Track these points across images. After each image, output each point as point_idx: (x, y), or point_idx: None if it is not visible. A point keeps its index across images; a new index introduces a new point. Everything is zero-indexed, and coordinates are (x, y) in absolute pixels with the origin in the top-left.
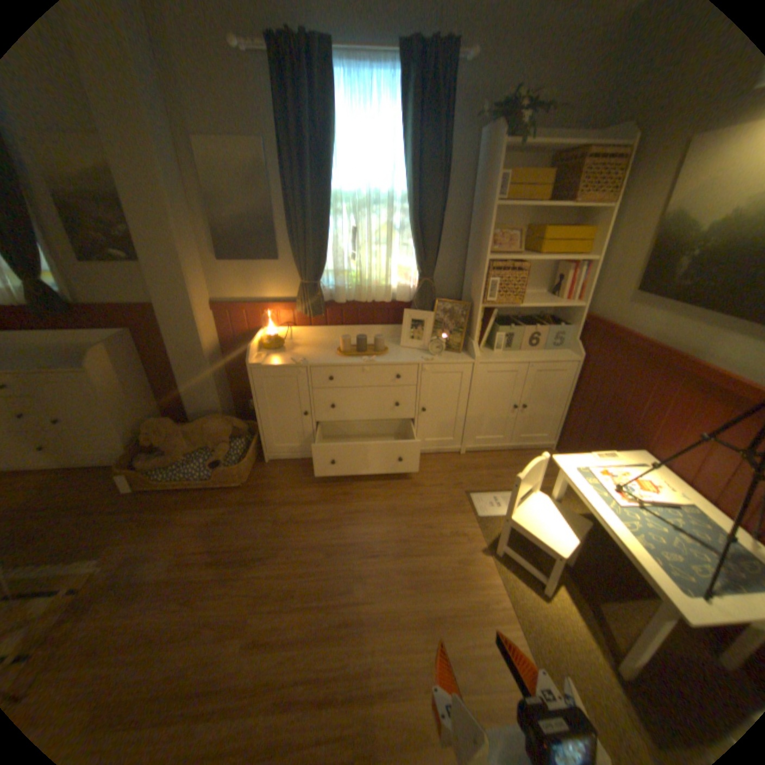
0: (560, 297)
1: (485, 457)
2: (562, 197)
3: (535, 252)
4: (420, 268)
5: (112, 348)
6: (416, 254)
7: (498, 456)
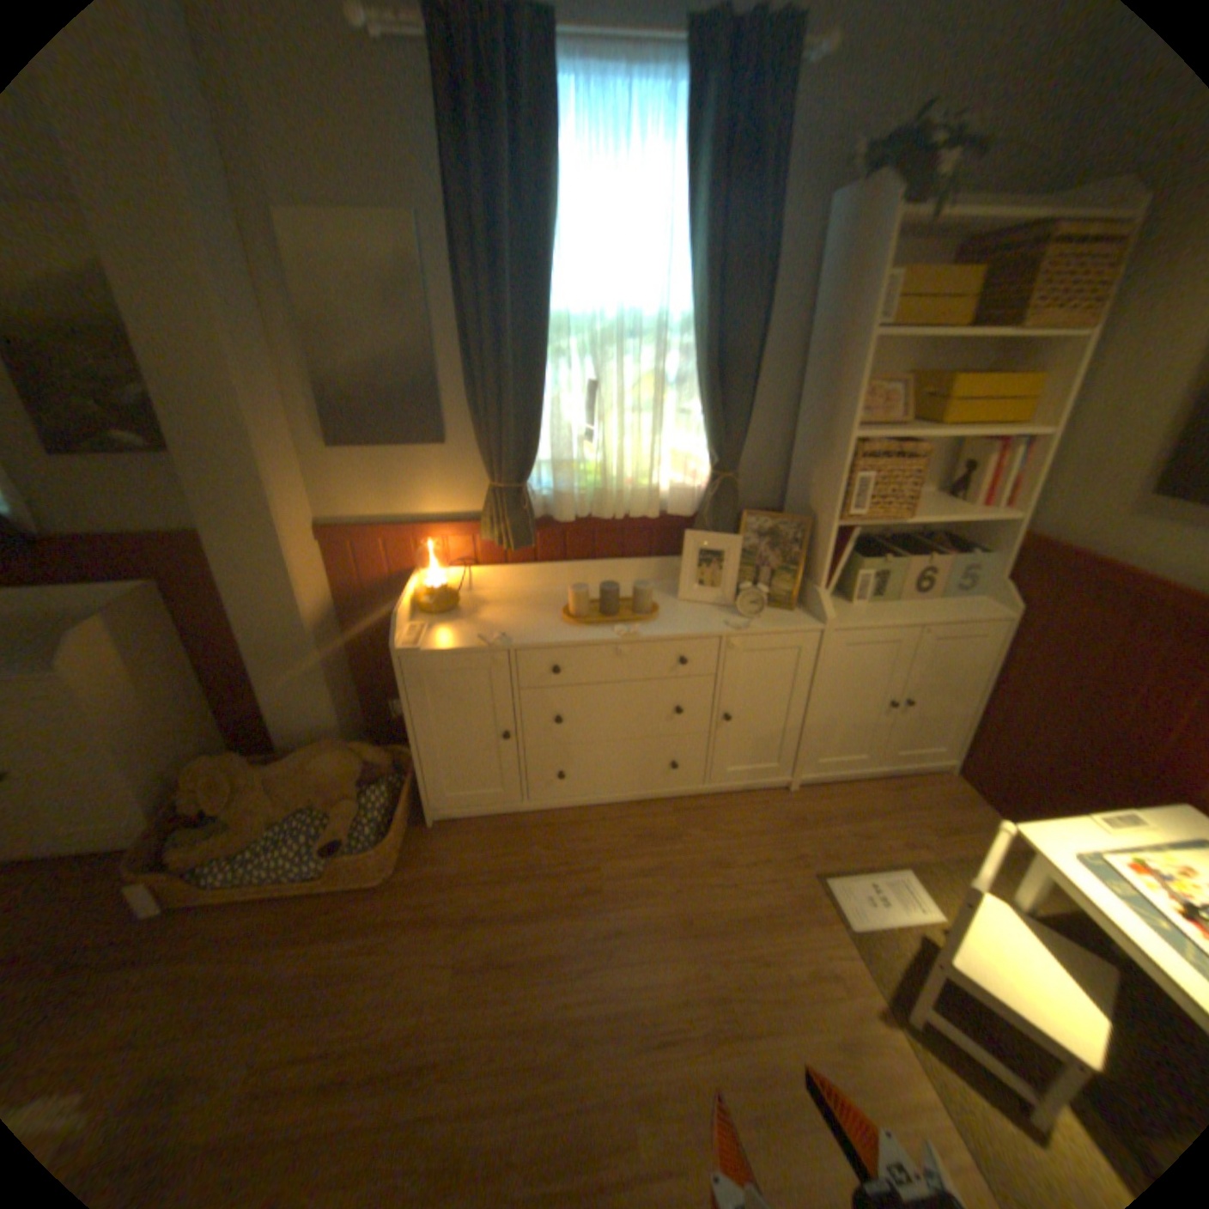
0: (971, 500)
1: (836, 796)
2: (986, 320)
3: (929, 420)
4: (712, 454)
5: (121, 621)
6: (706, 427)
7: (860, 793)
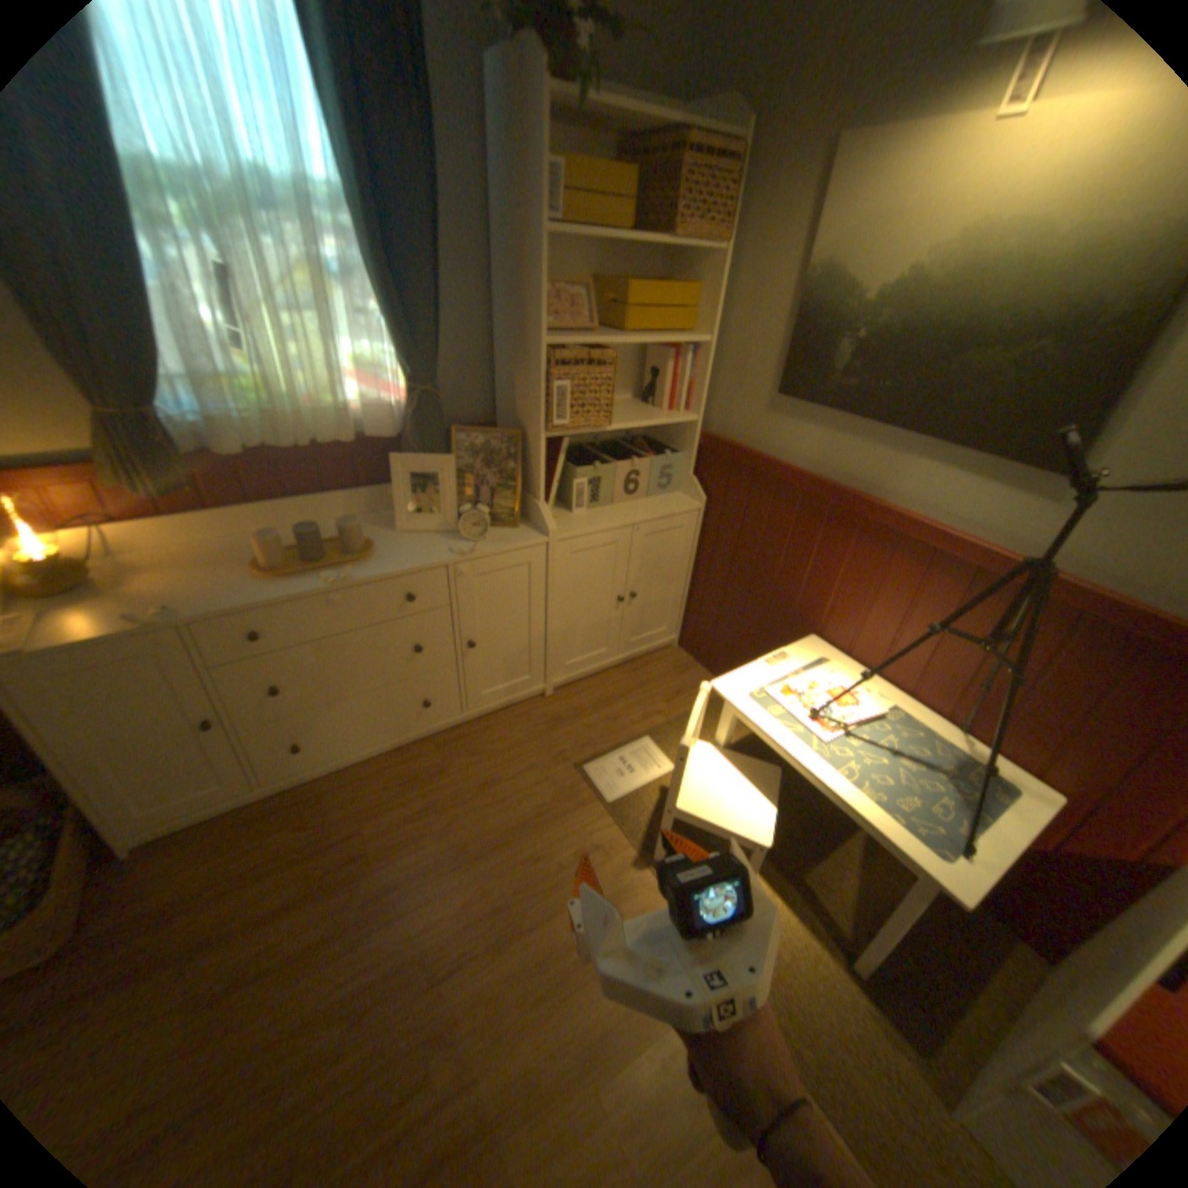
0: (657, 406)
1: (585, 689)
2: (647, 226)
3: (613, 328)
4: (405, 364)
5: None
6: (390, 332)
7: (603, 681)
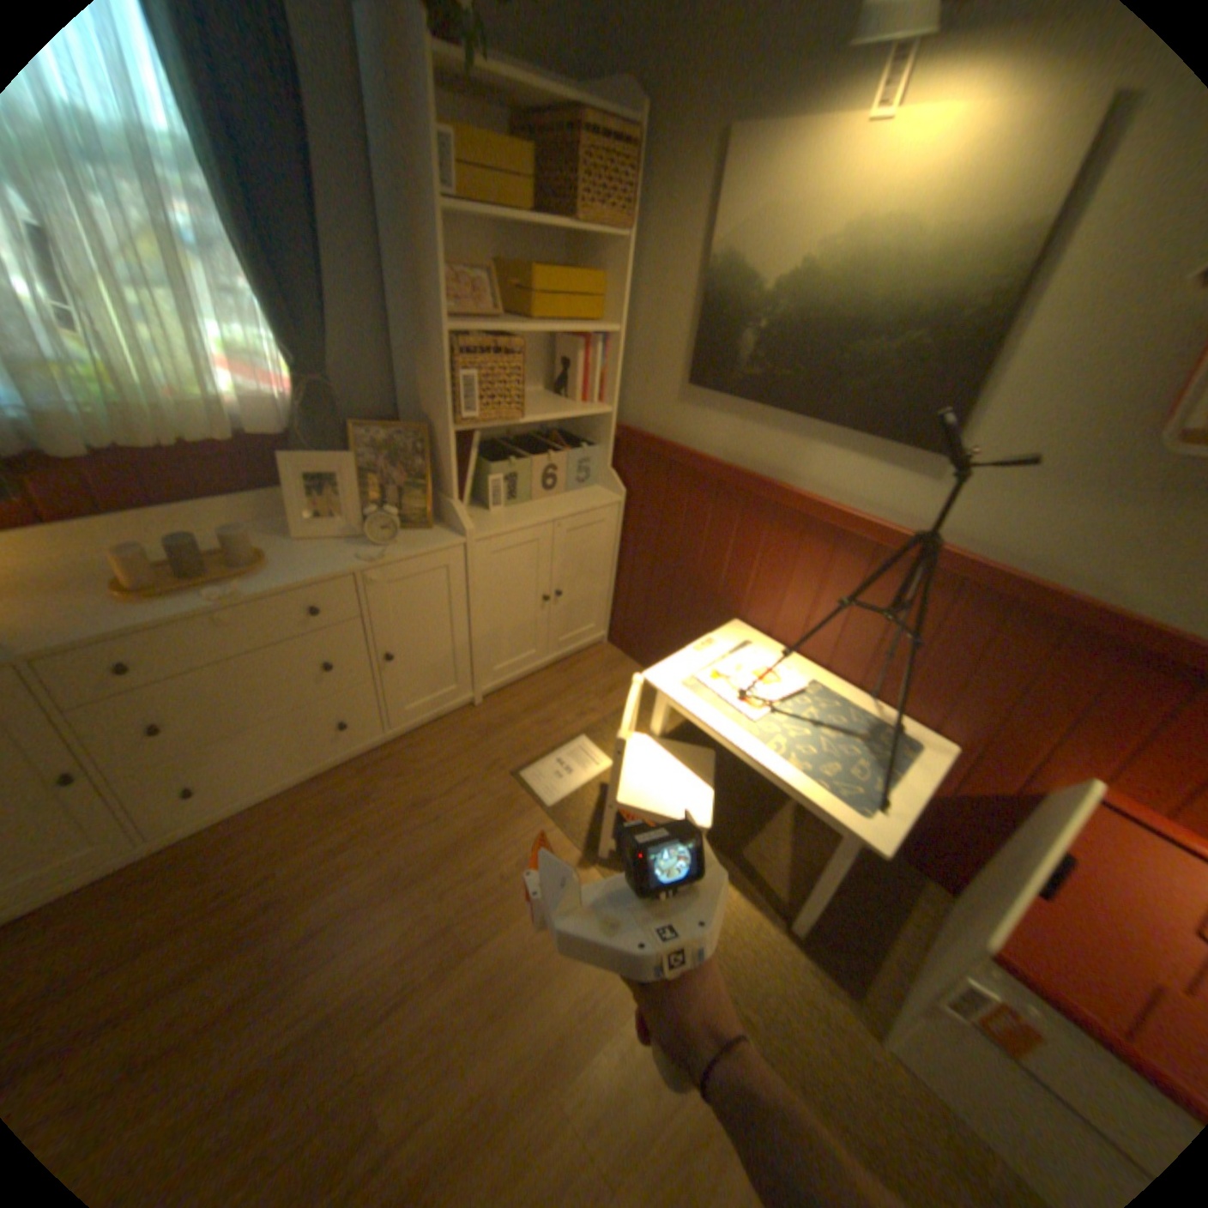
0: (570, 398)
1: (515, 694)
2: (547, 209)
3: (518, 316)
4: (286, 351)
5: None
6: (266, 315)
7: (534, 684)
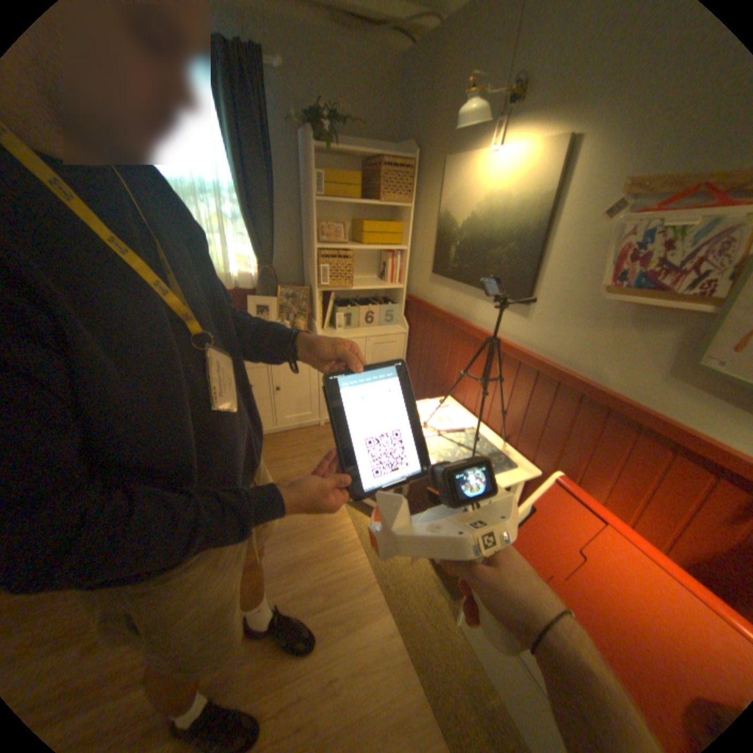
0: (385, 281)
1: None
2: (372, 197)
3: (359, 243)
4: (260, 257)
5: None
6: (253, 243)
7: None
